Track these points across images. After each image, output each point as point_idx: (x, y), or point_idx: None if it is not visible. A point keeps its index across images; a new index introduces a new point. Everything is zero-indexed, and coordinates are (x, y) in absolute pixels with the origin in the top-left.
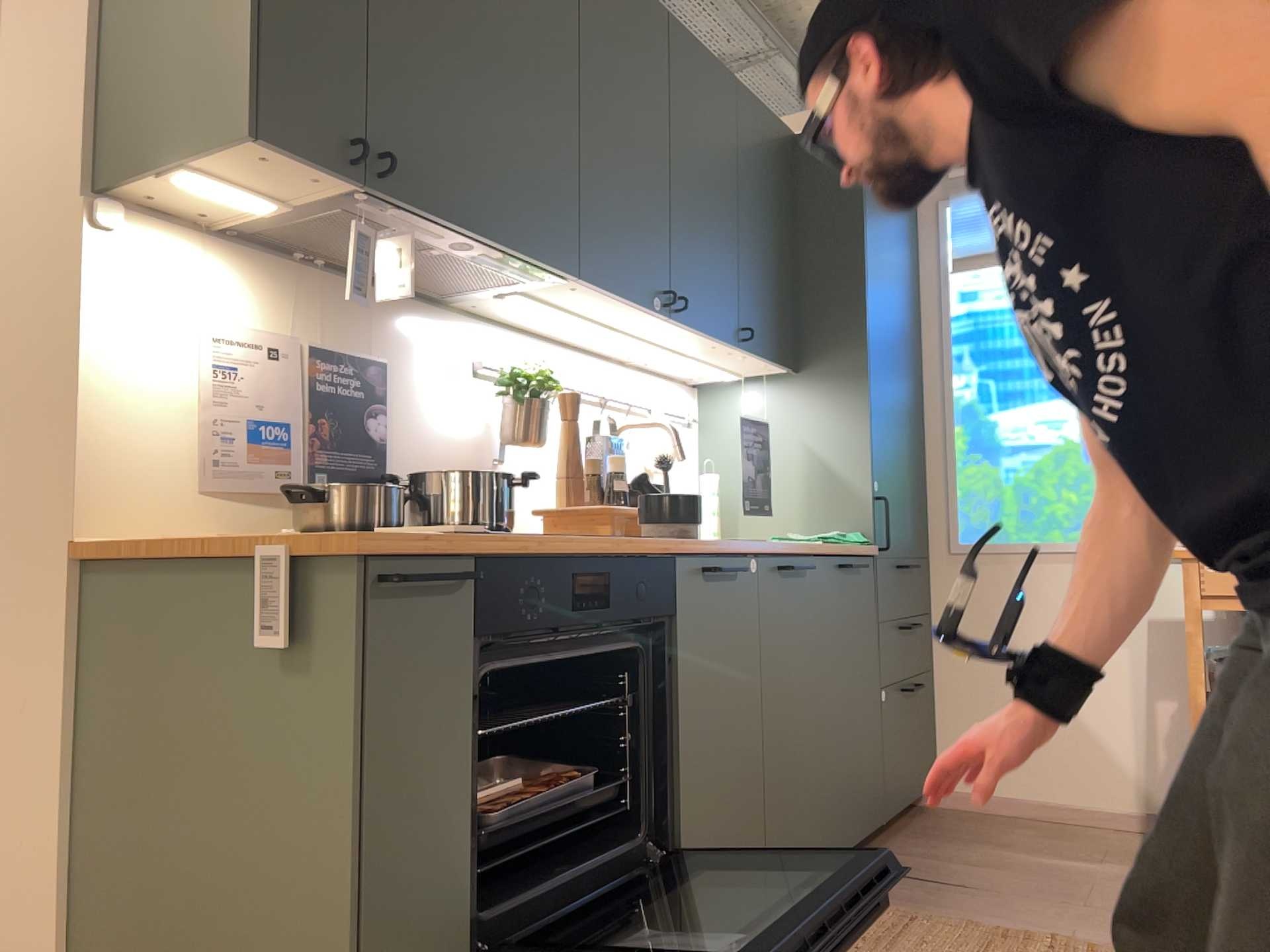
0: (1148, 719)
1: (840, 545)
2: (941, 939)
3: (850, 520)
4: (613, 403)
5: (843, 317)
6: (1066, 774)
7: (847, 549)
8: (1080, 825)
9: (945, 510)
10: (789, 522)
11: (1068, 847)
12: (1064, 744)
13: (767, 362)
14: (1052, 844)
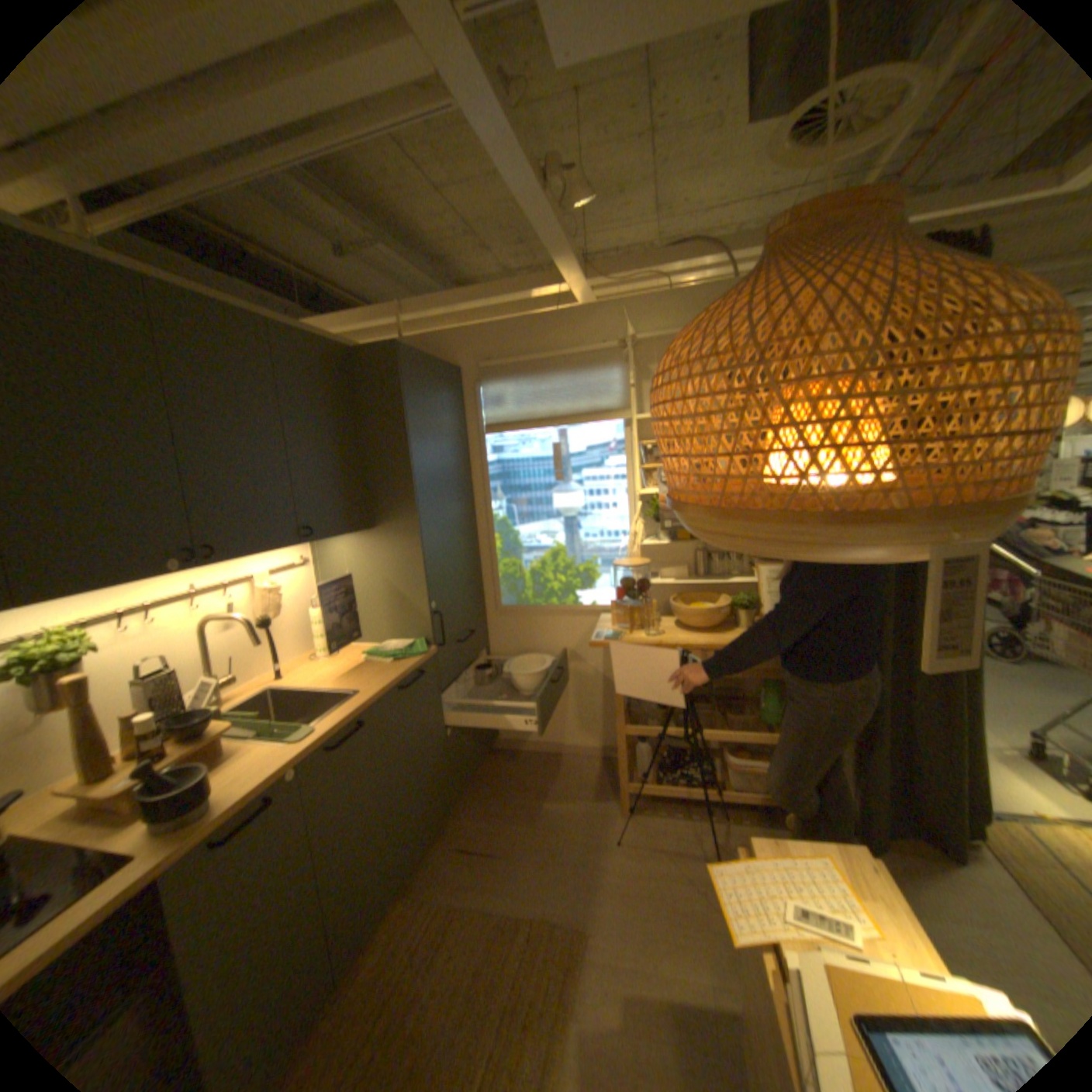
0: (603, 701)
1: (404, 660)
2: (460, 950)
3: (416, 630)
4: (205, 590)
5: (398, 492)
6: (562, 730)
7: (406, 668)
8: (569, 757)
9: (491, 585)
10: (378, 630)
11: (559, 787)
12: (561, 715)
13: (338, 536)
14: (551, 785)
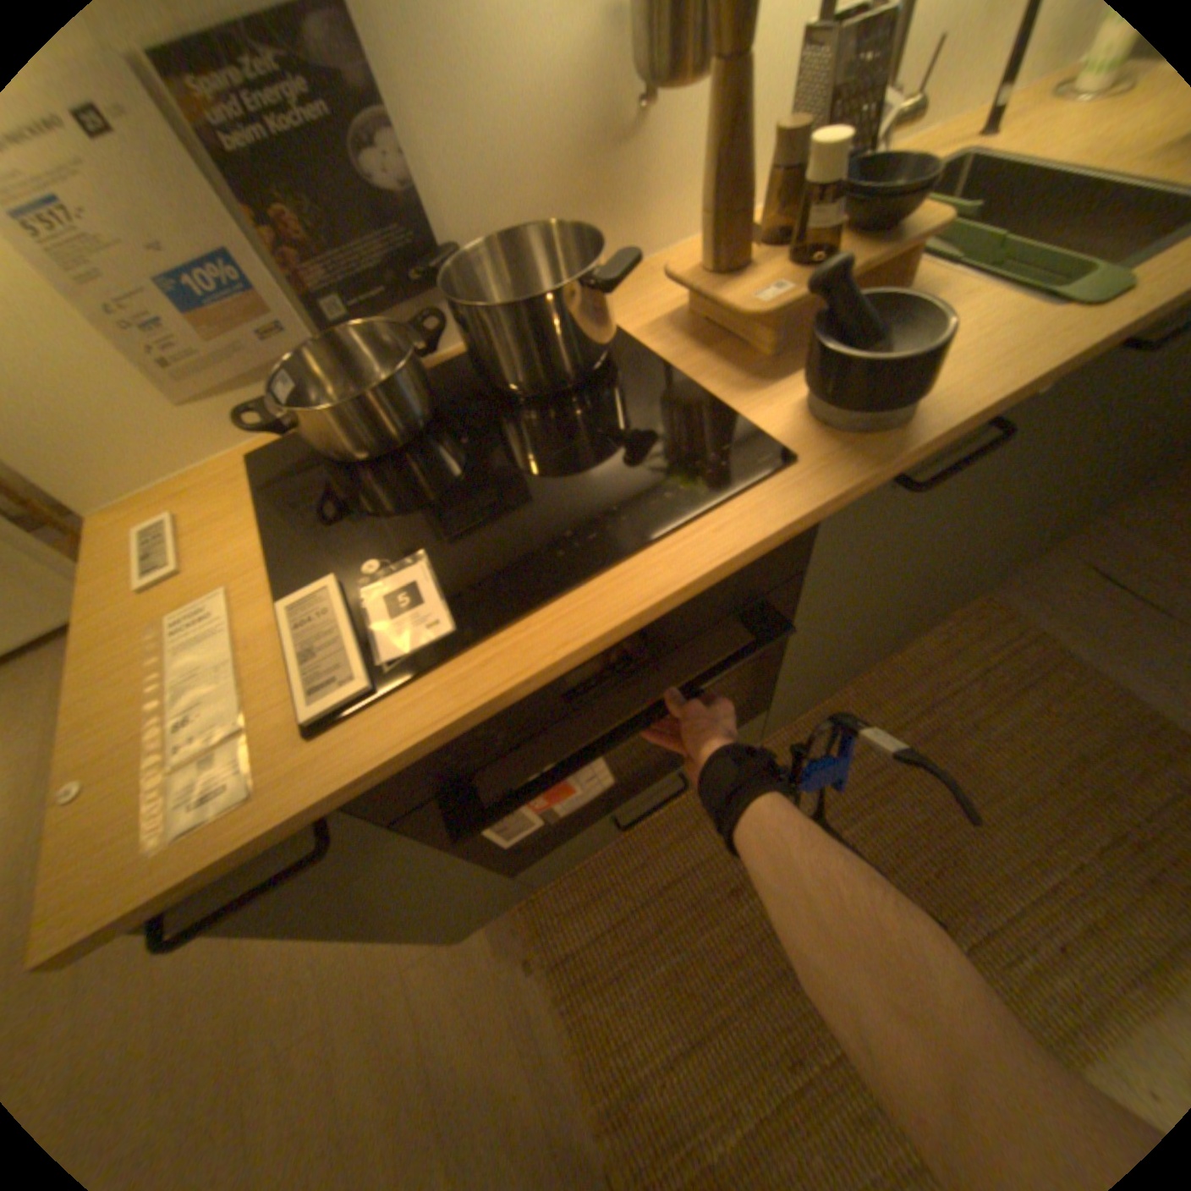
0: None
1: None
2: (1066, 710)
3: None
4: None
5: None
6: None
7: None
8: None
9: None
10: None
11: None
12: None
13: None
14: None
